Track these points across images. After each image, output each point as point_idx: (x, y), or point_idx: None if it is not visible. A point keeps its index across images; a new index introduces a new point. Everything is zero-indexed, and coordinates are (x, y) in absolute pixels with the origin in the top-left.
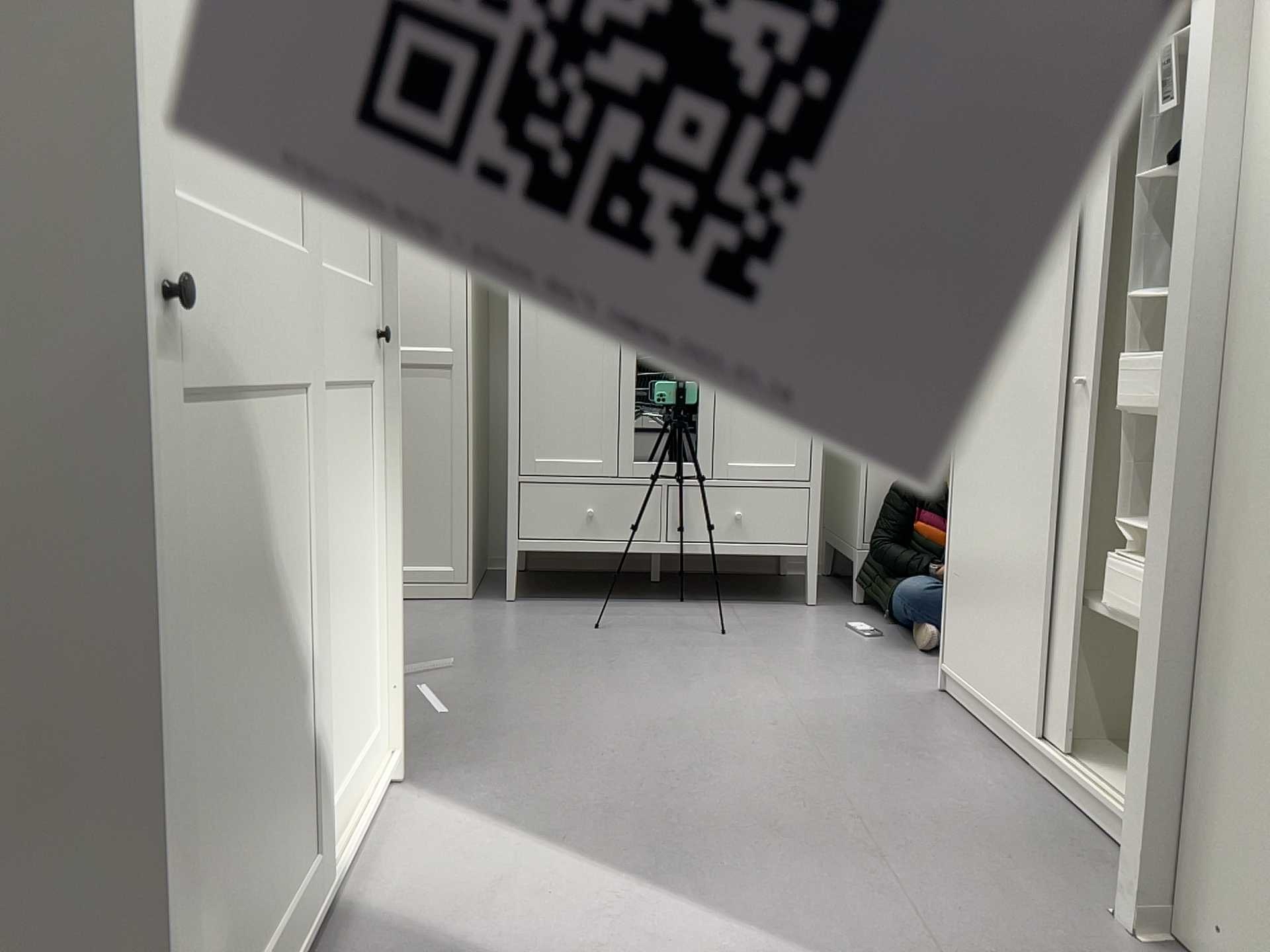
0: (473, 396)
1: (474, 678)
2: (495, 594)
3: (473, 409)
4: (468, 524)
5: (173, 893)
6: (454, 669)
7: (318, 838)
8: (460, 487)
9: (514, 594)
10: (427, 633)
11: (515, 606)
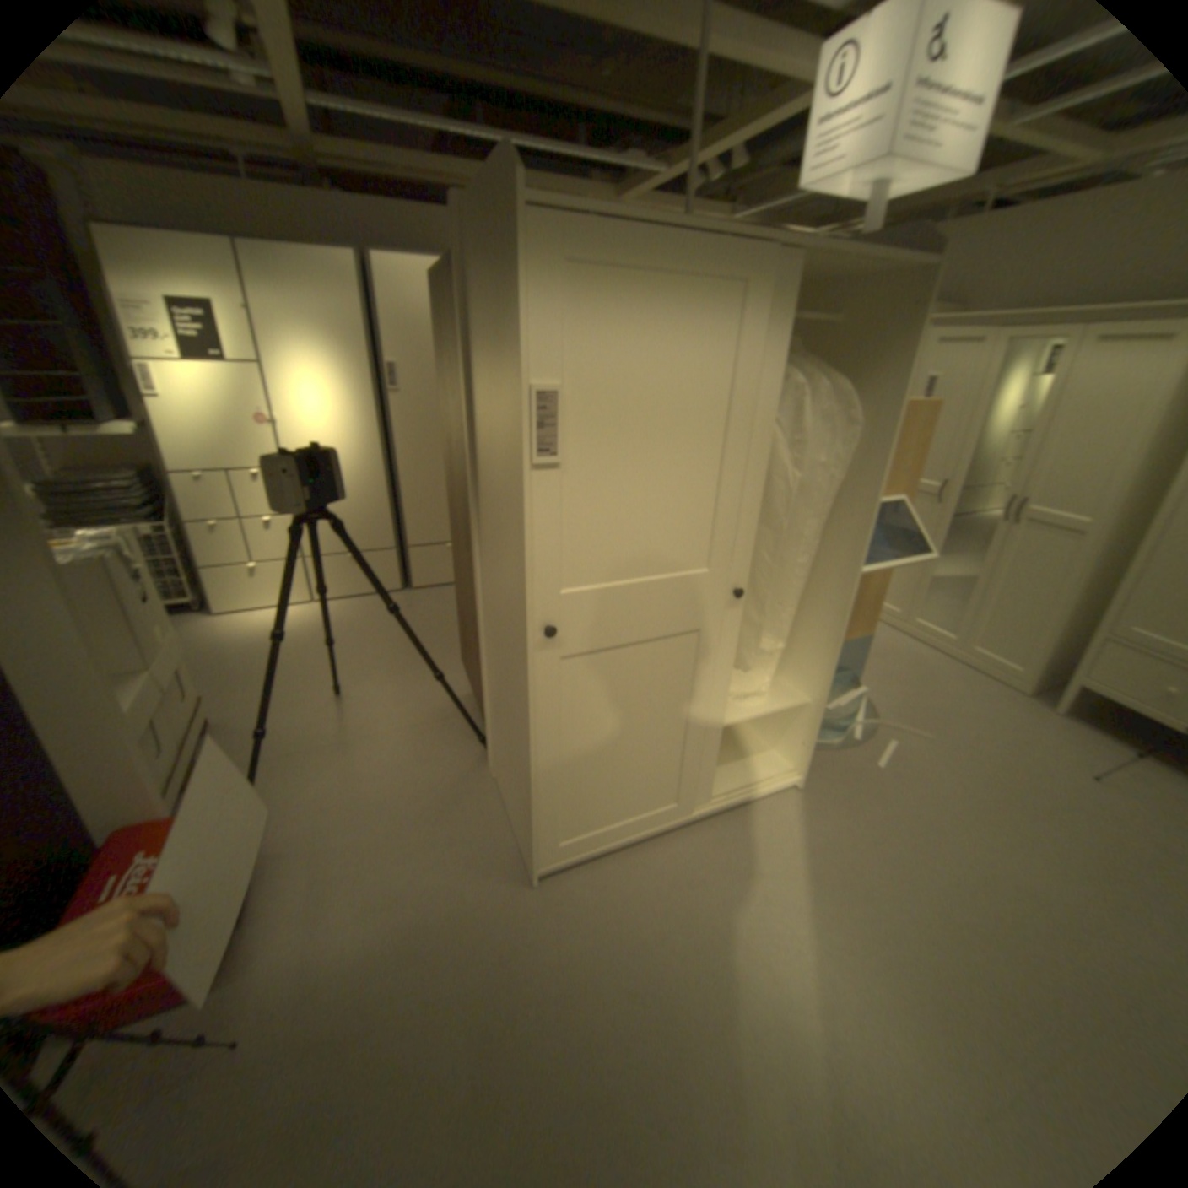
0: (1099, 562)
1: (936, 758)
2: (1058, 703)
3: (1094, 571)
4: (1048, 650)
5: (553, 795)
6: (934, 744)
7: (683, 797)
8: (1053, 623)
9: (1073, 712)
10: (957, 707)
11: (1057, 722)
